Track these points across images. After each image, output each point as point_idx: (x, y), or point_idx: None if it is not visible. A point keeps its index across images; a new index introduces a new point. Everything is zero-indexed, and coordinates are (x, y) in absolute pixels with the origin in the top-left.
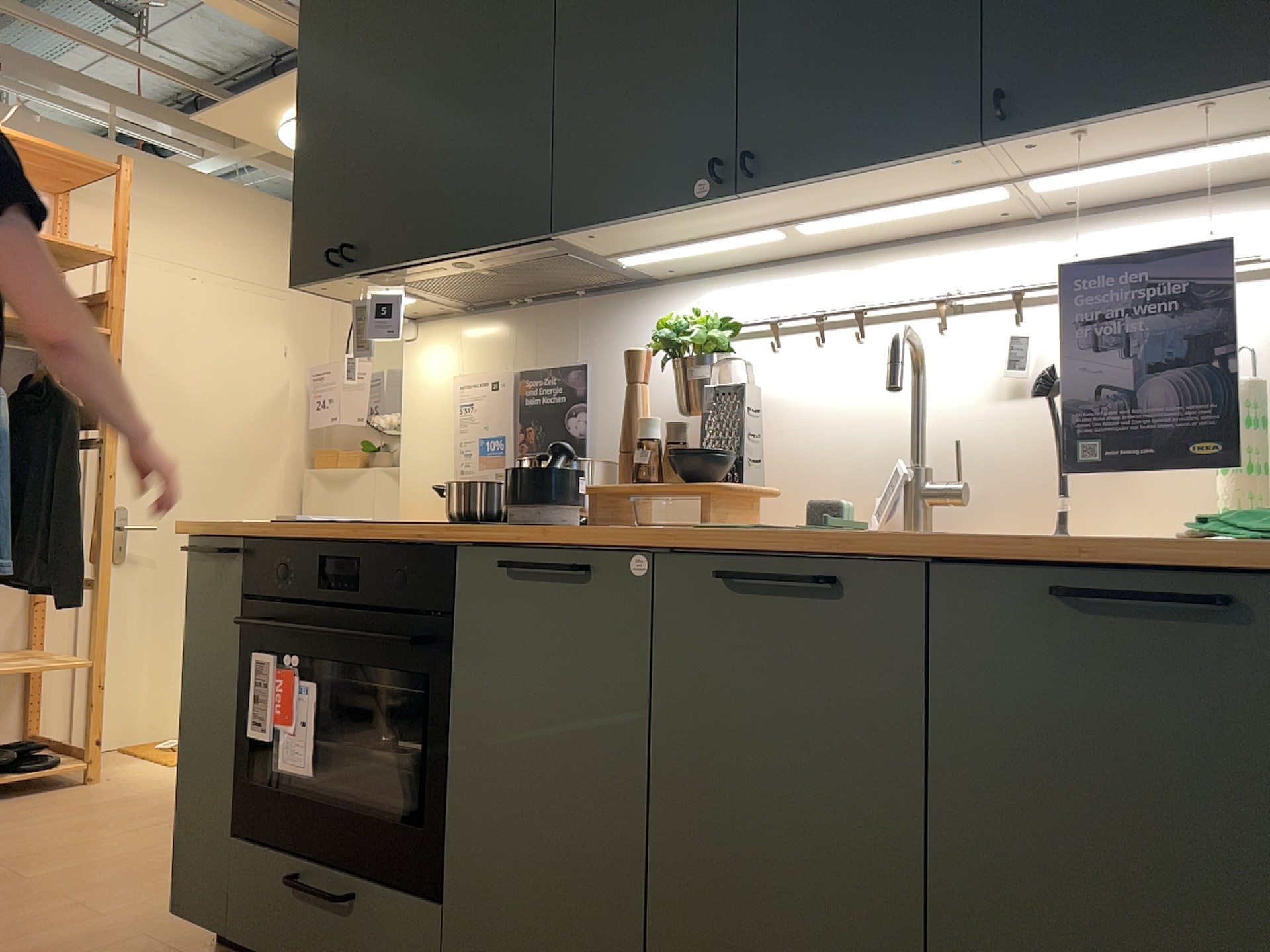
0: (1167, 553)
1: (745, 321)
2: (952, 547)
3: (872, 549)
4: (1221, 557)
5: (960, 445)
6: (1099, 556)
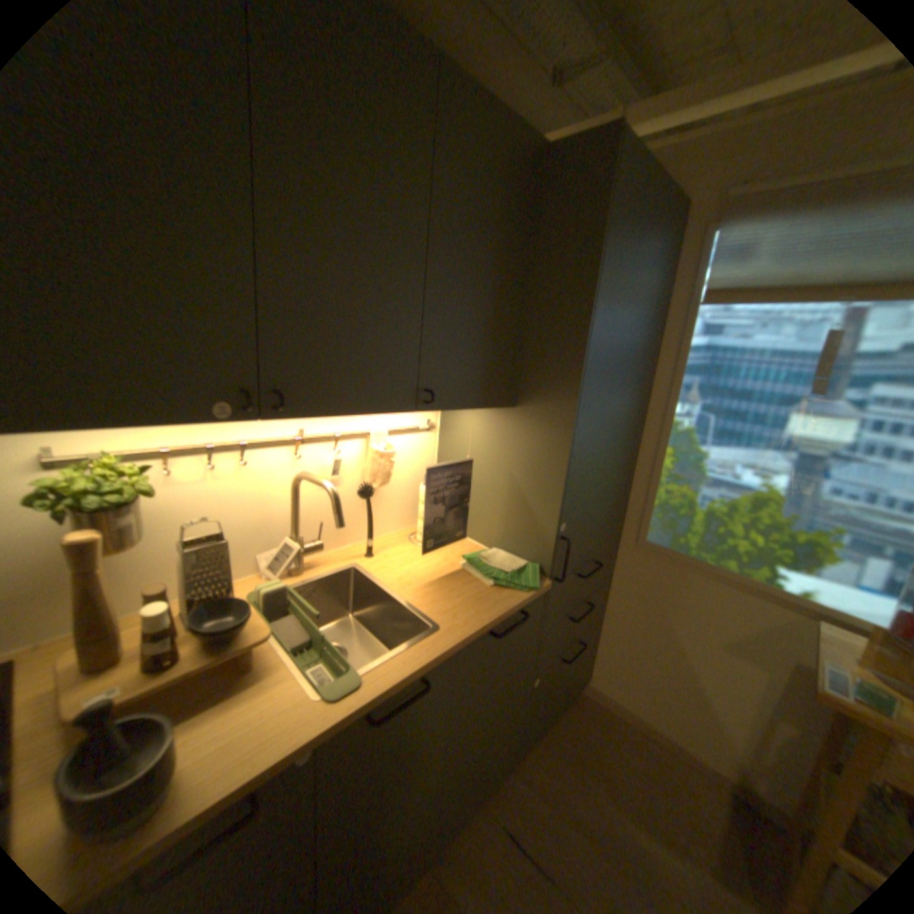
0: (508, 604)
1: (135, 454)
2: (470, 641)
3: (441, 659)
4: (519, 600)
5: (322, 524)
6: (503, 618)
